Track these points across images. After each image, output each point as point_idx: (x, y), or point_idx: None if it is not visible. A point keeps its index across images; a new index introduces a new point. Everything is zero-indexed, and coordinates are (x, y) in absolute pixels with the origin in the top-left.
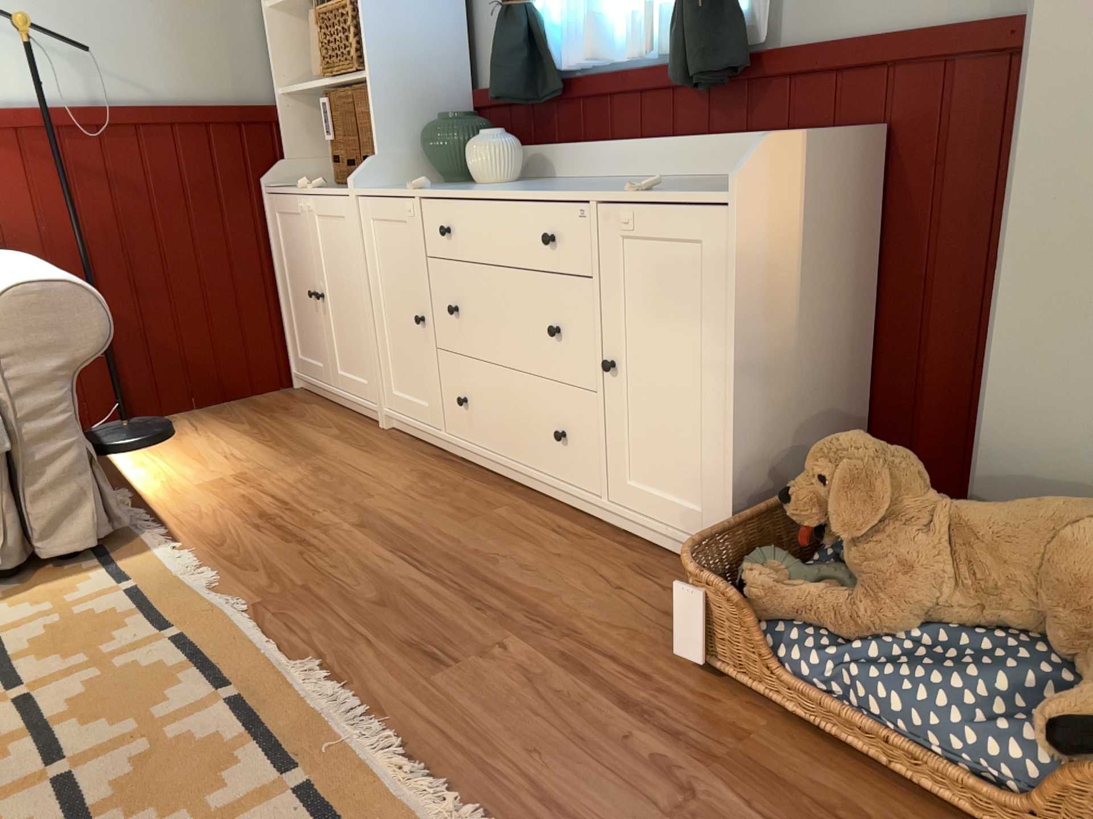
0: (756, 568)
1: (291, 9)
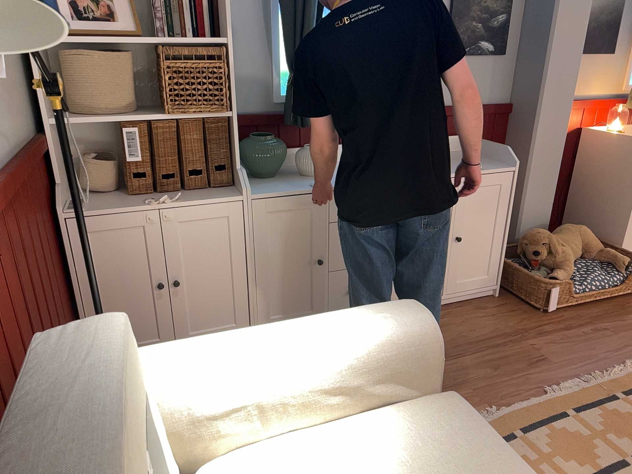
0: (551, 275)
1: None
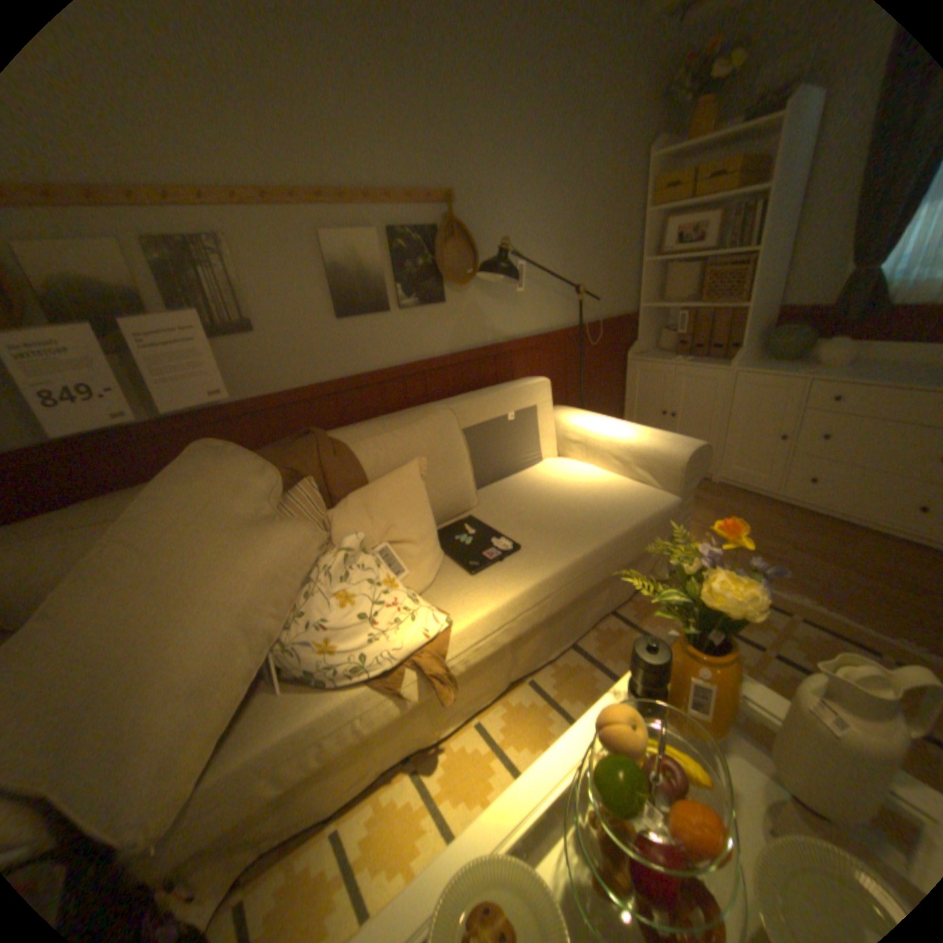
0: None
1: (653, 259)
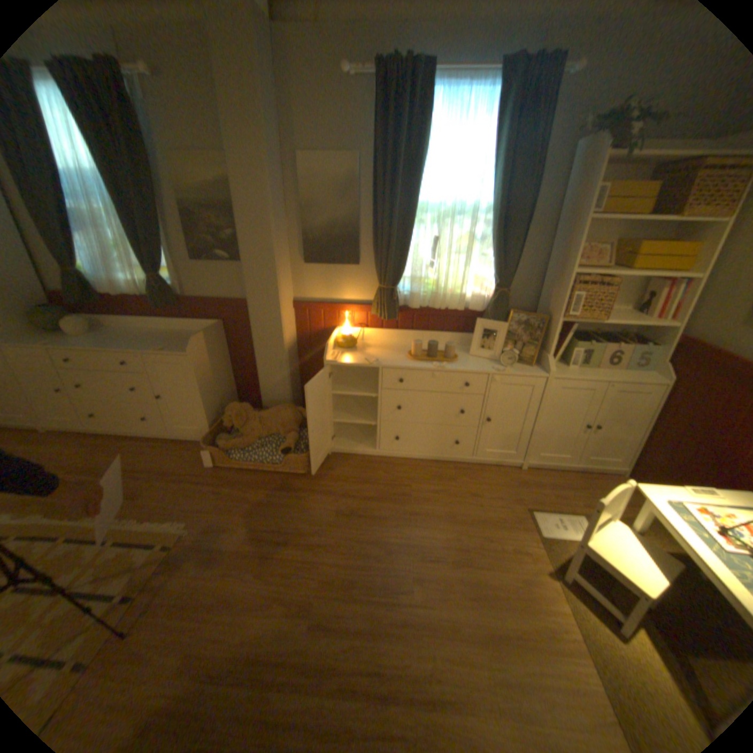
0: (219, 442)
1: None
